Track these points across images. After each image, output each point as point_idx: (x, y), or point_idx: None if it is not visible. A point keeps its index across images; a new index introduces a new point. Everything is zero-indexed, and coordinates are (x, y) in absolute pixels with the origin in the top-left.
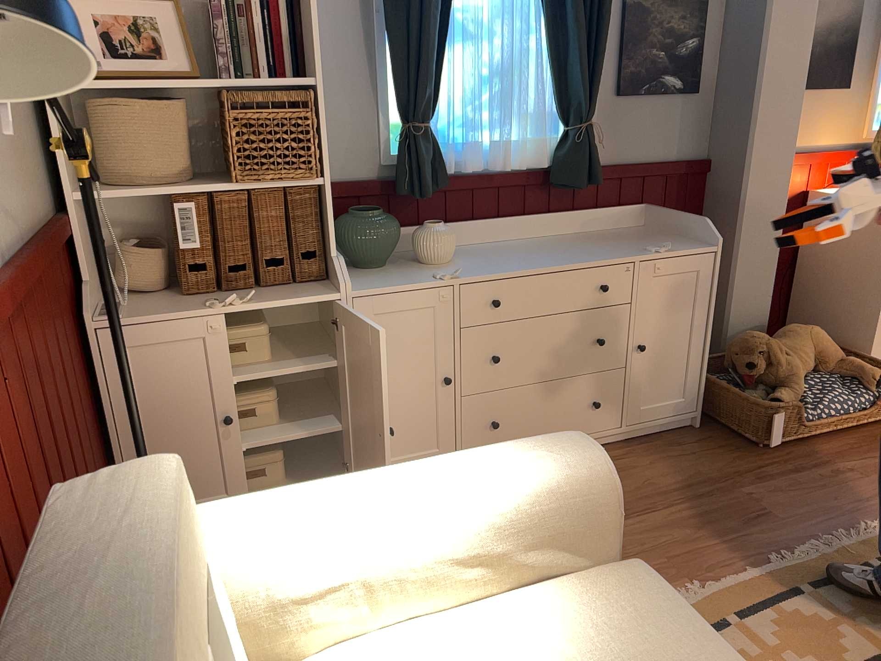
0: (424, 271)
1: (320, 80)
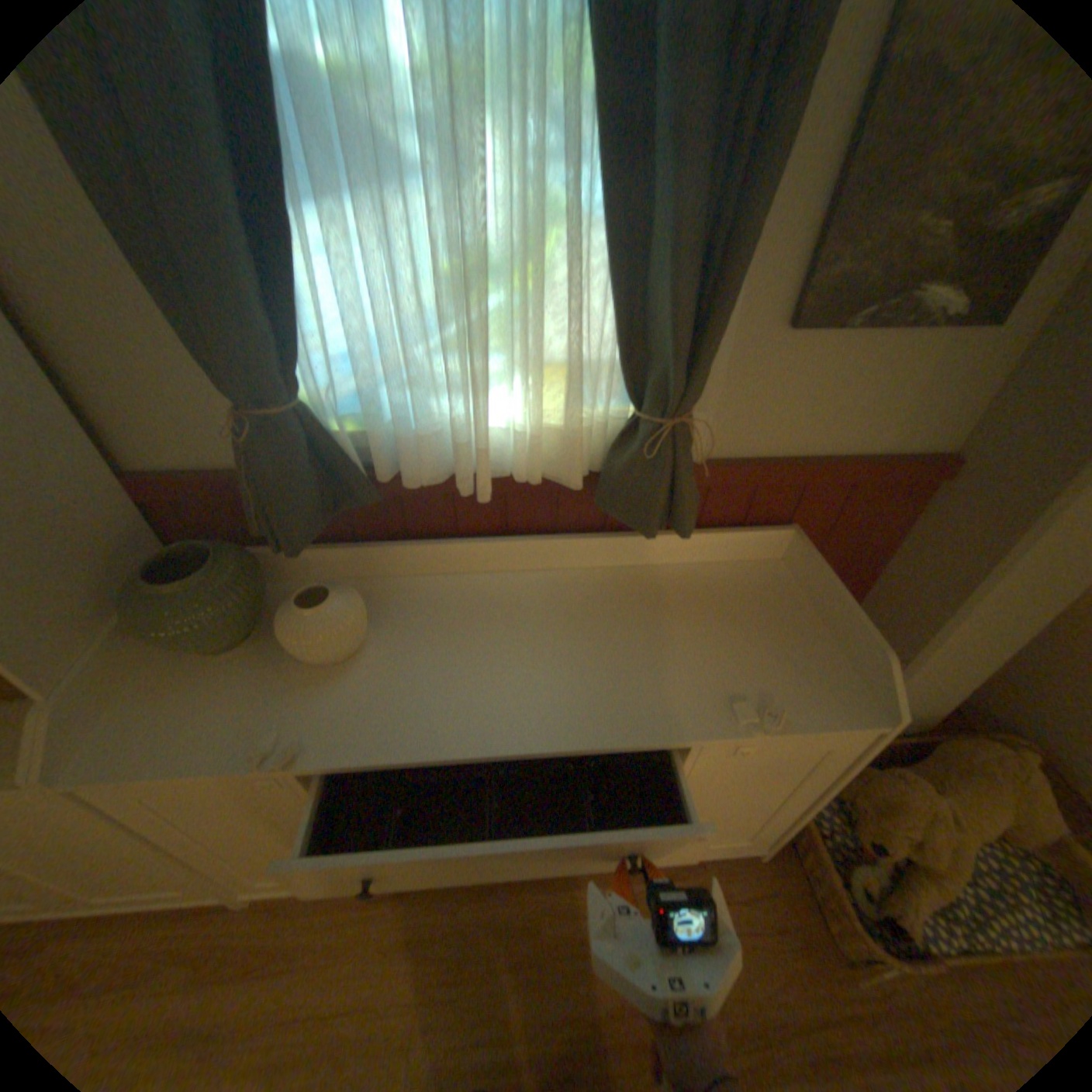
0: (268, 702)
1: None
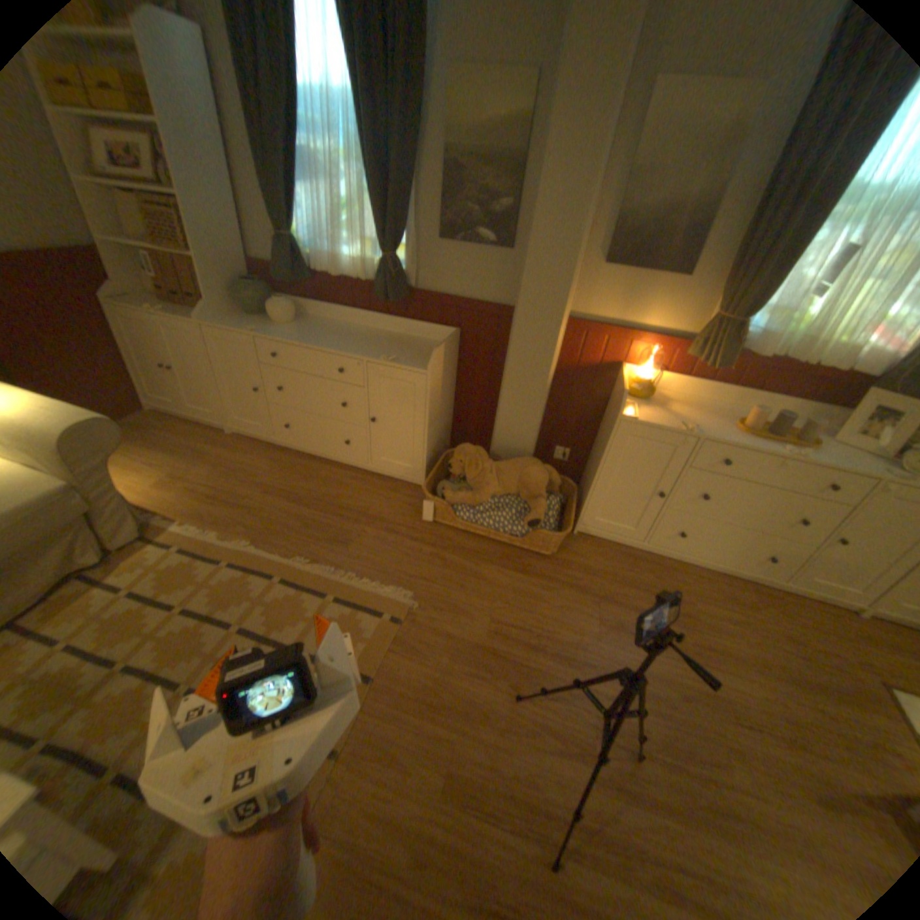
0: (255, 324)
1: (179, 193)
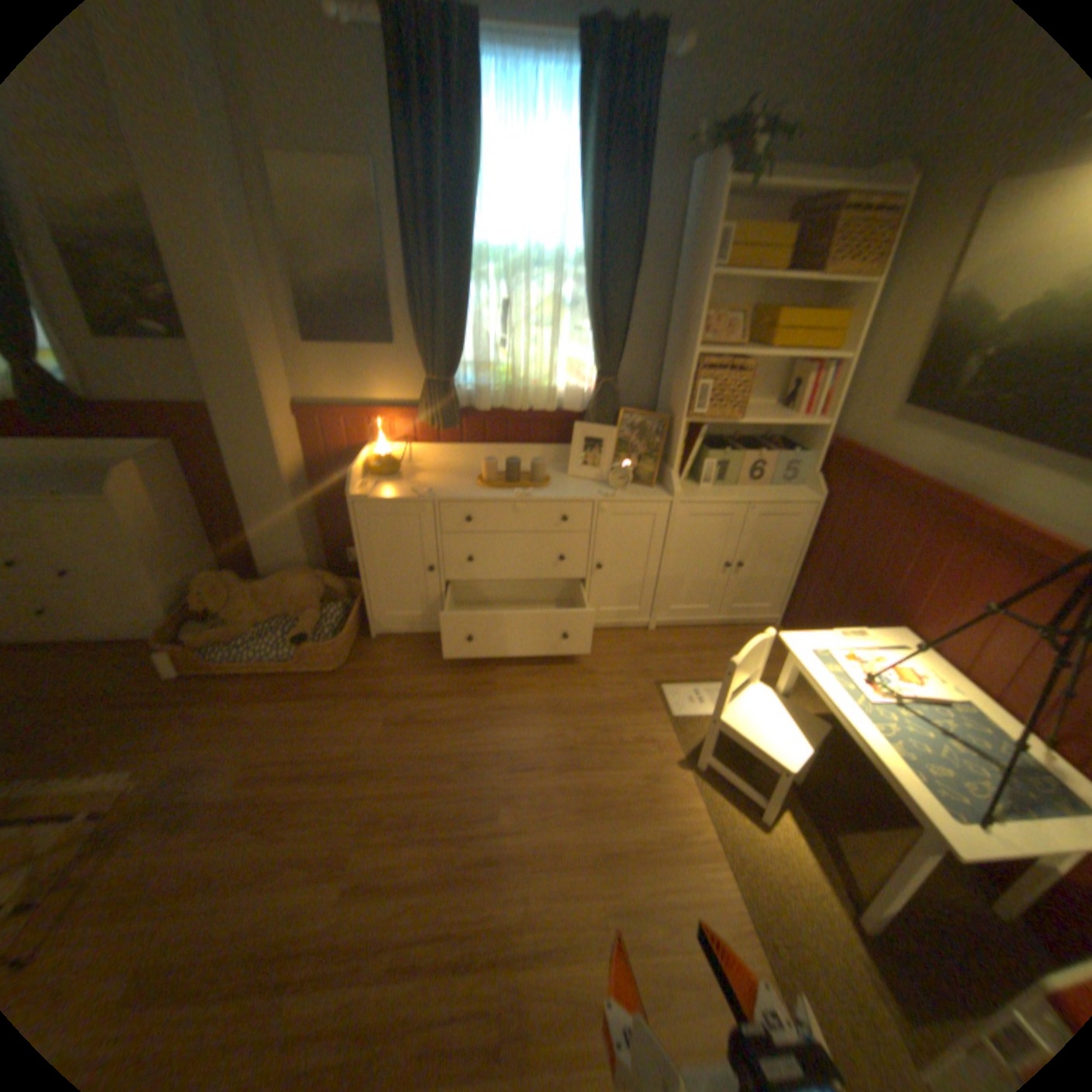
0: None
1: None
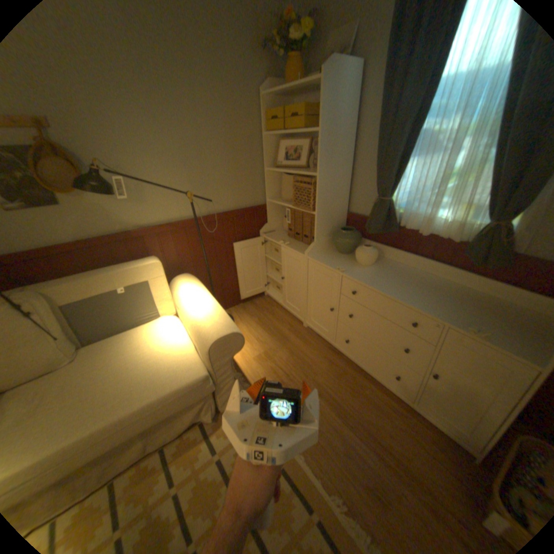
0: (345, 263)
1: (319, 174)
